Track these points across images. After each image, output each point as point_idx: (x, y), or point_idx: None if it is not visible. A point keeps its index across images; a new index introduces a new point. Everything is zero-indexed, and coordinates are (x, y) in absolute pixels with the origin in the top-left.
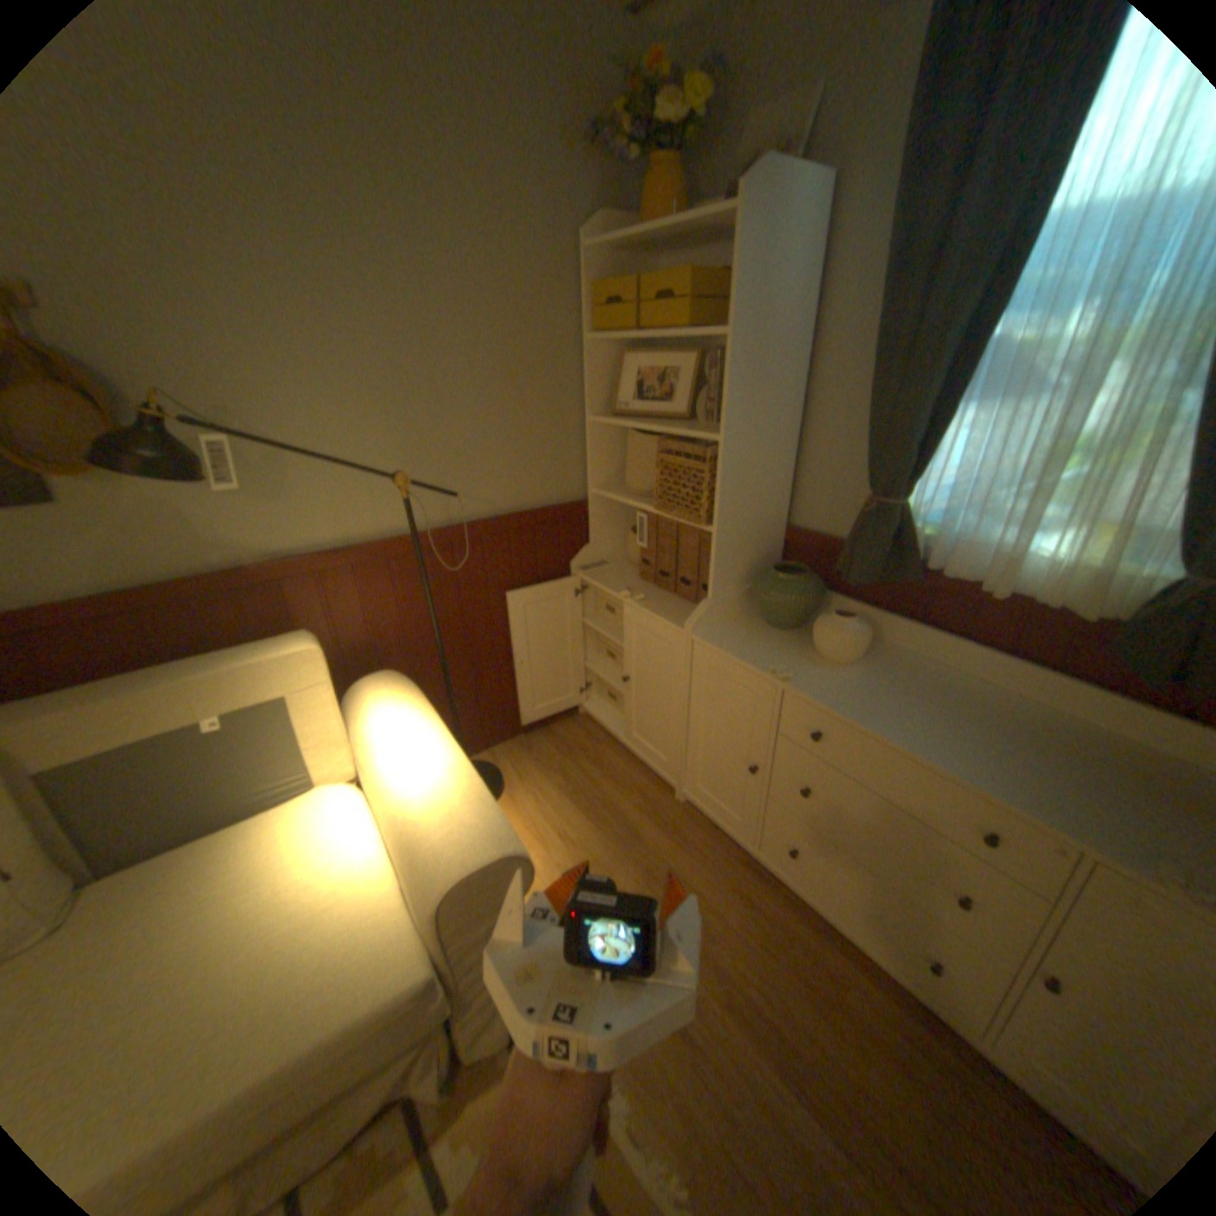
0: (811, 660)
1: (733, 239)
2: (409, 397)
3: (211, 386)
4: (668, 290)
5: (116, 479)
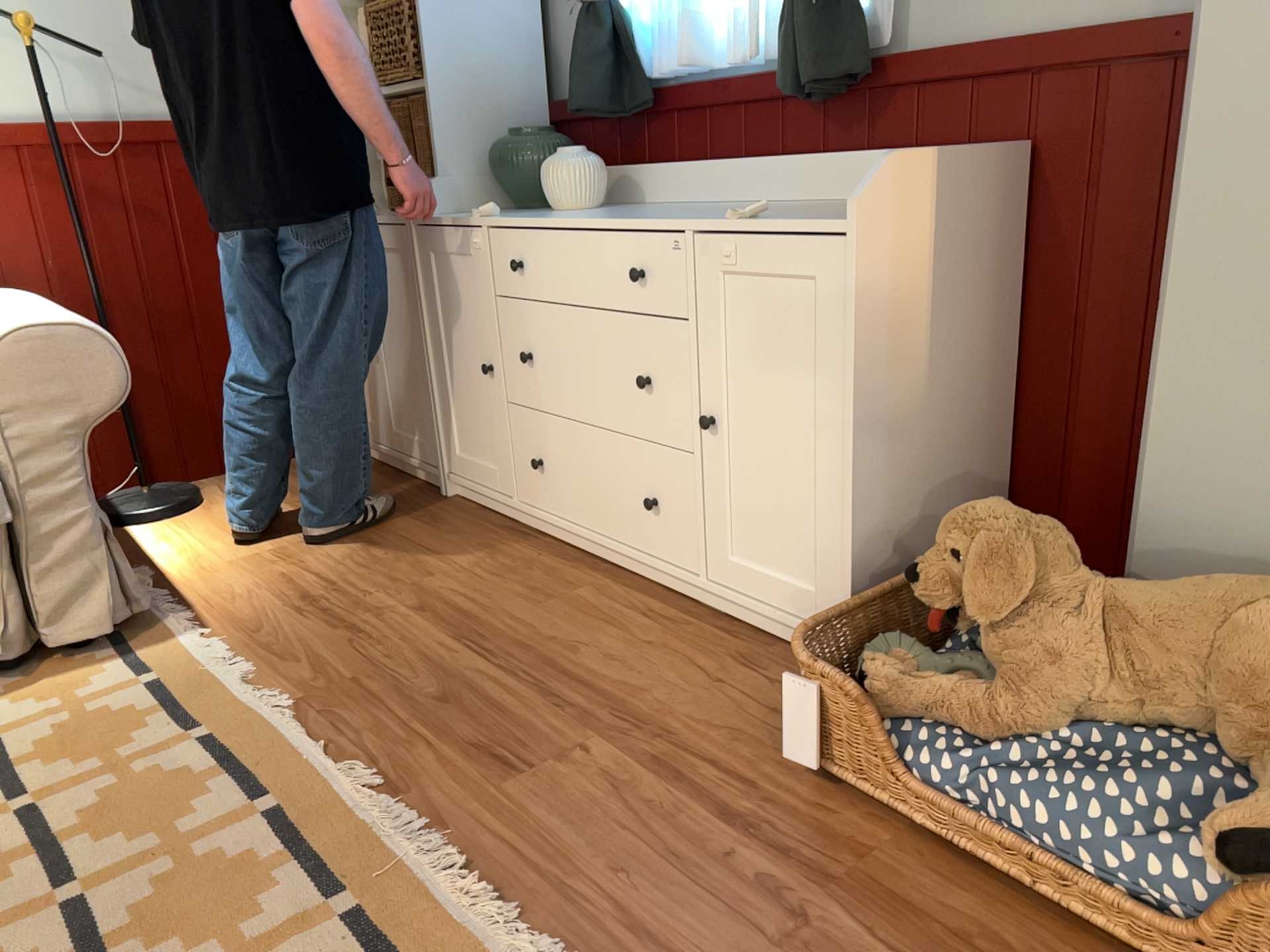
0: (534, 214)
1: None
2: None
3: None
4: None
5: None
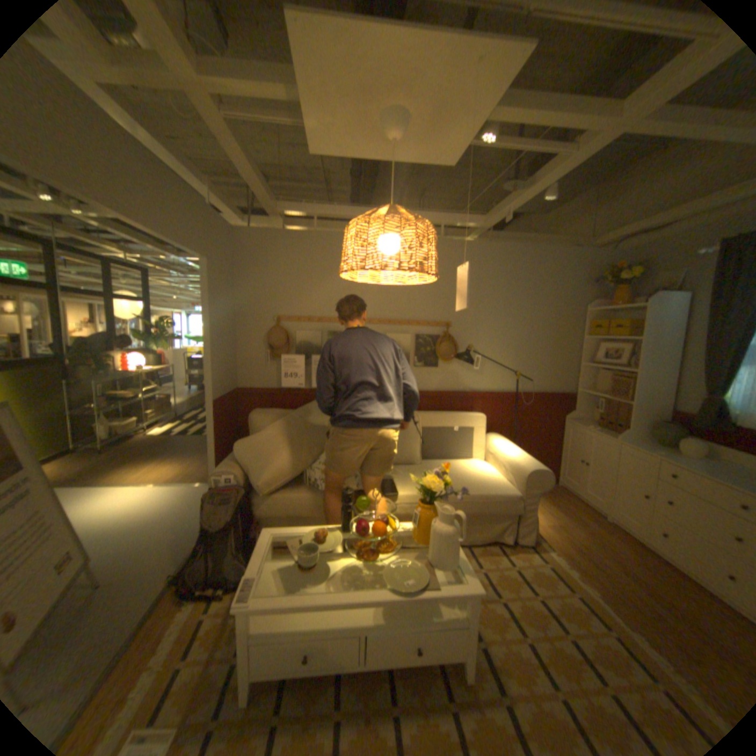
0: (676, 455)
1: (650, 309)
2: (521, 351)
3: (474, 344)
4: (620, 324)
5: (448, 364)
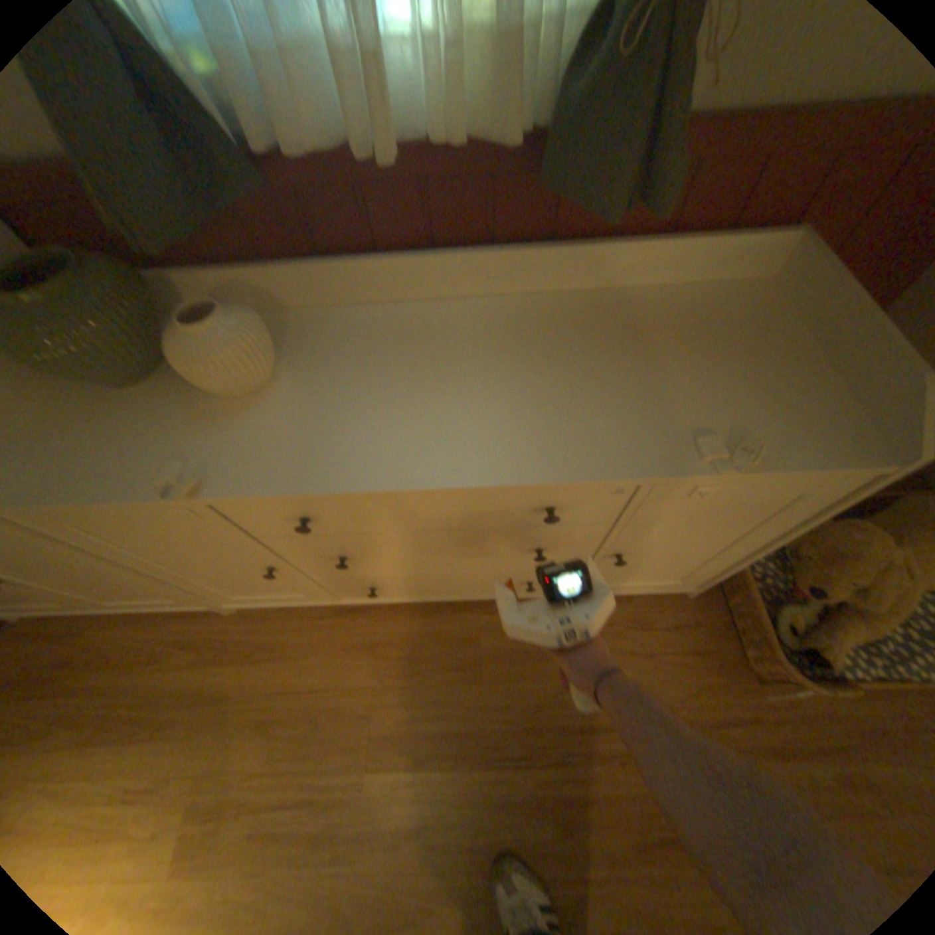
0: (211, 412)
1: None
2: None
3: None
4: None
5: None
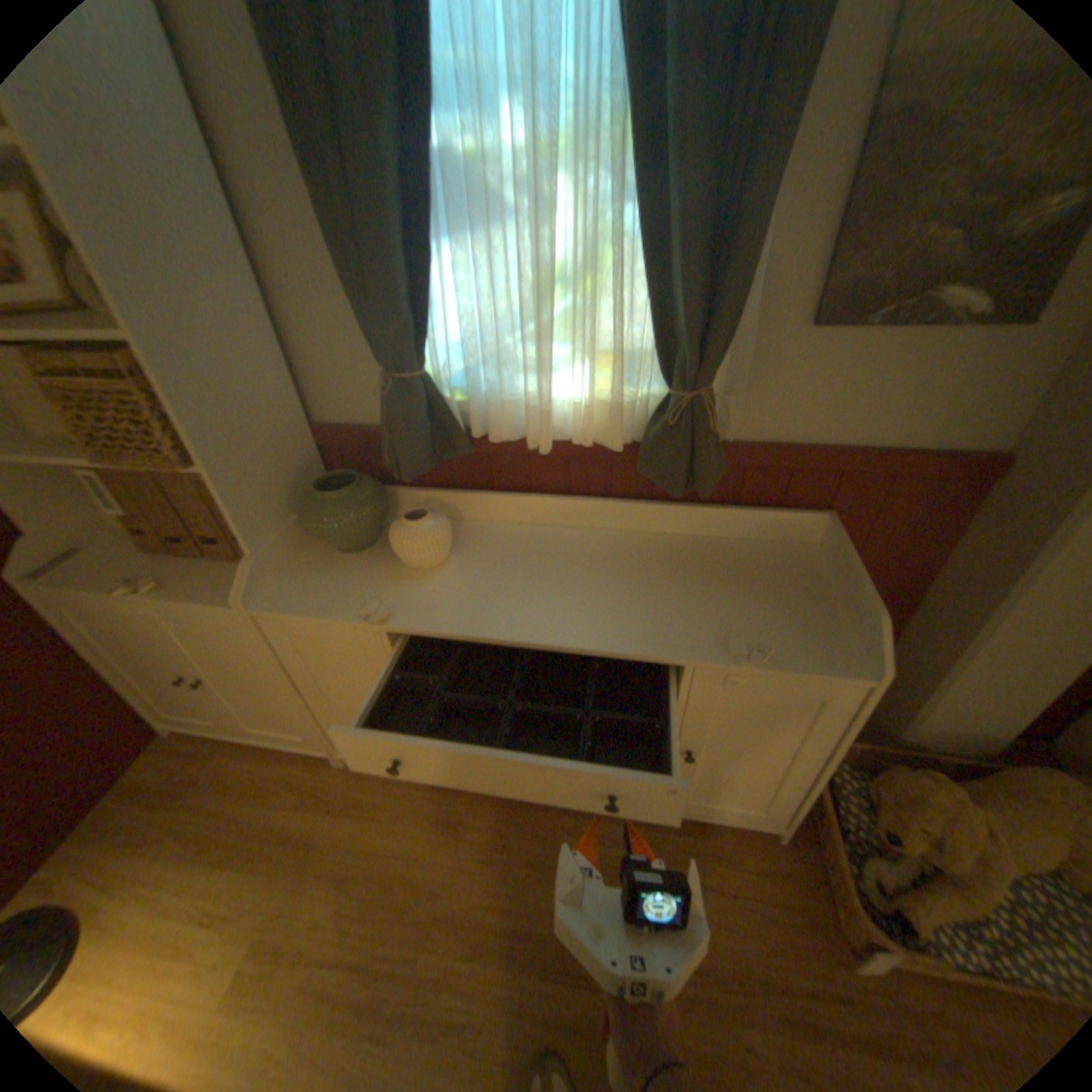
0: (403, 577)
1: None
2: None
3: None
4: None
5: None
